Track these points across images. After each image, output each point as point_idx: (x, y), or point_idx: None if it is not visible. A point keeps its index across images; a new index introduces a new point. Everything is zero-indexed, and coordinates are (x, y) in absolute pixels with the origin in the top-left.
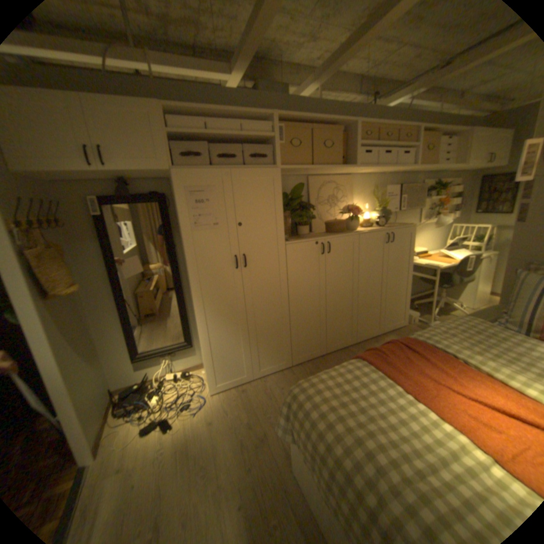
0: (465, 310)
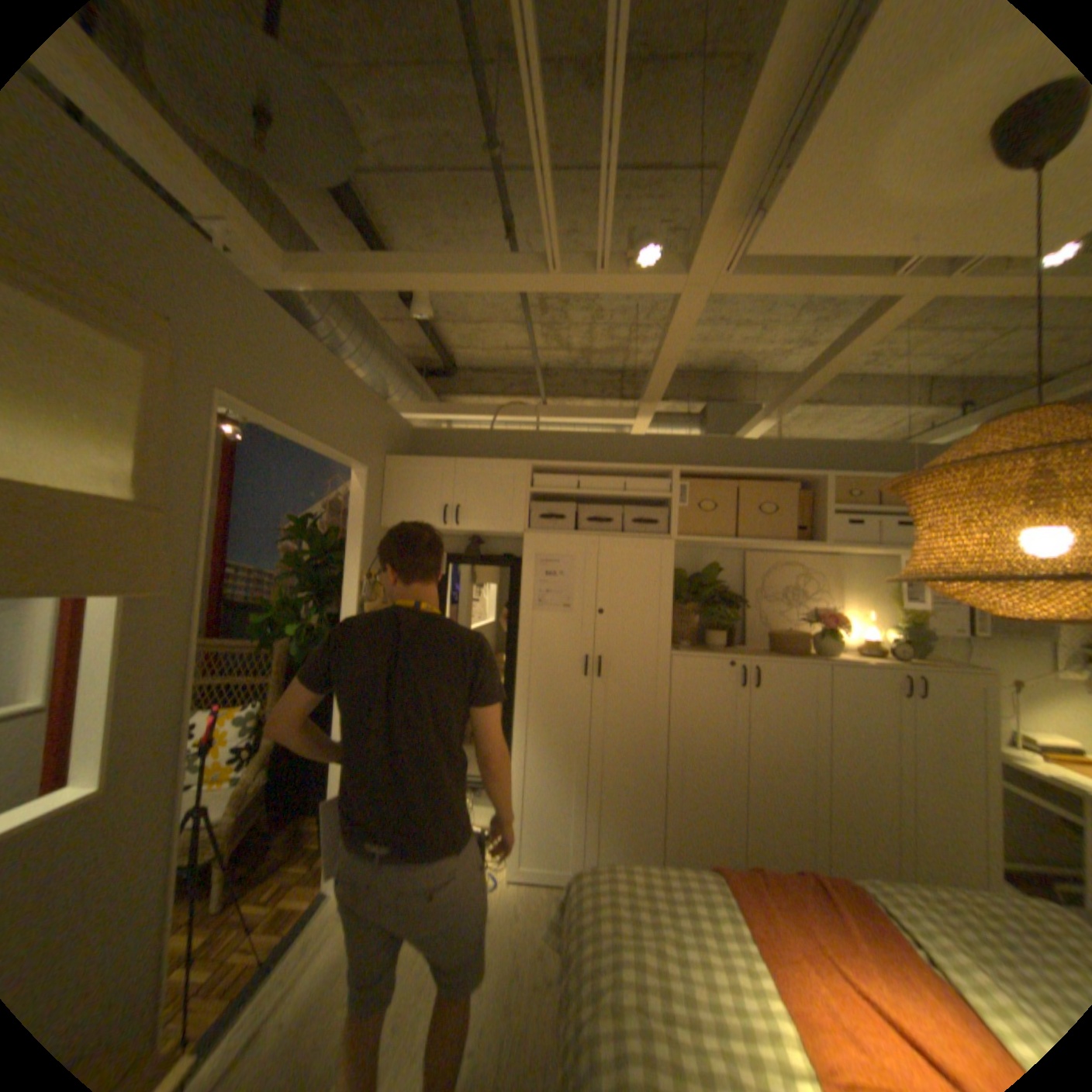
0: None
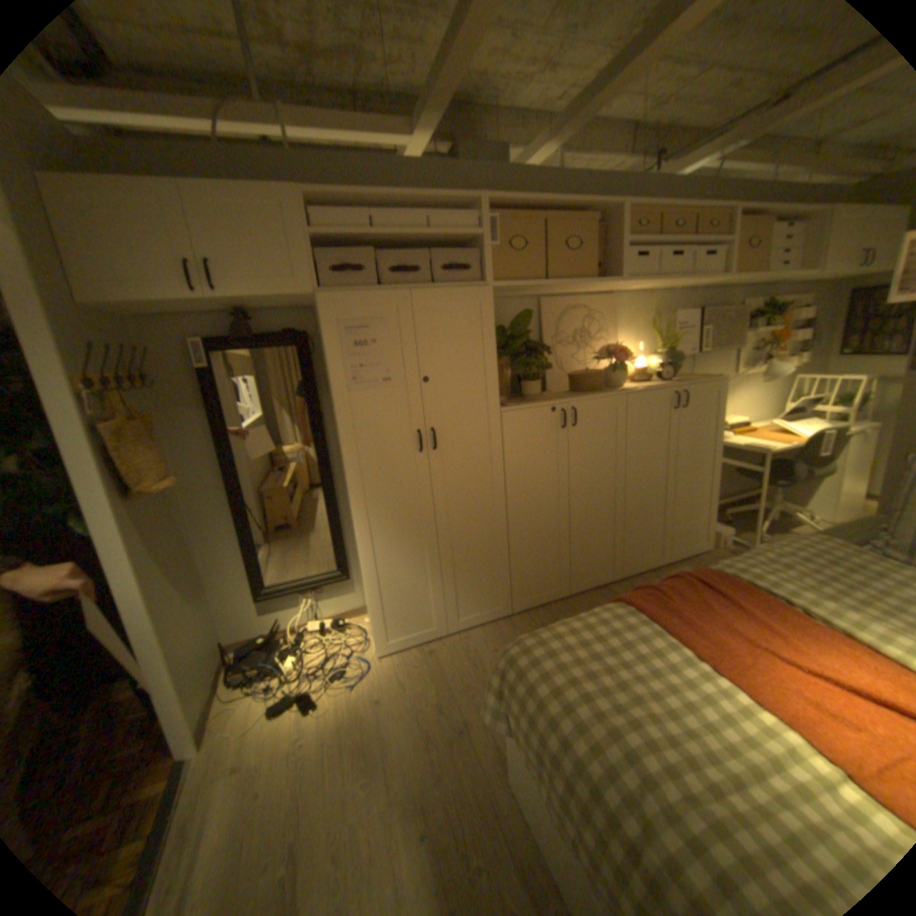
0: (819, 525)
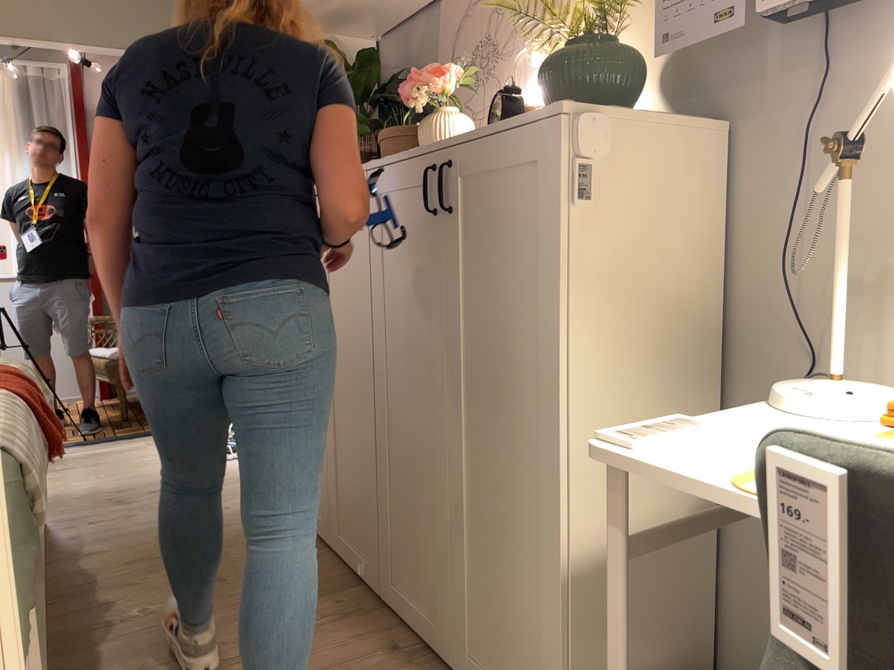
0: None
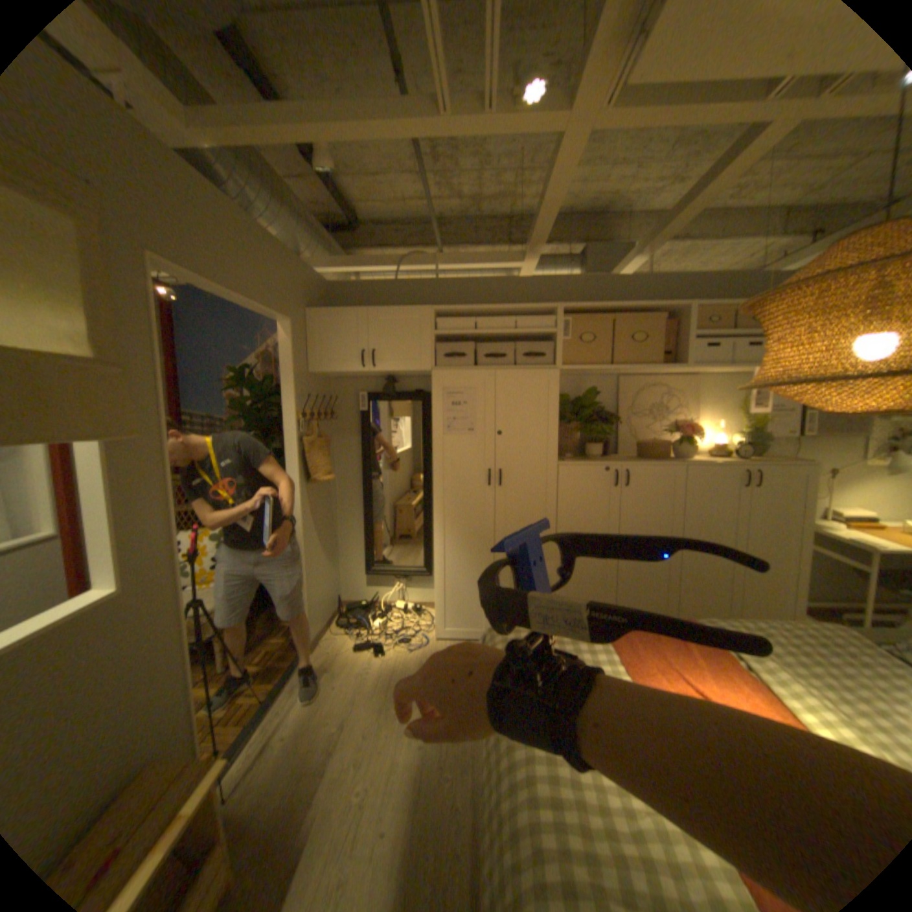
0: None
